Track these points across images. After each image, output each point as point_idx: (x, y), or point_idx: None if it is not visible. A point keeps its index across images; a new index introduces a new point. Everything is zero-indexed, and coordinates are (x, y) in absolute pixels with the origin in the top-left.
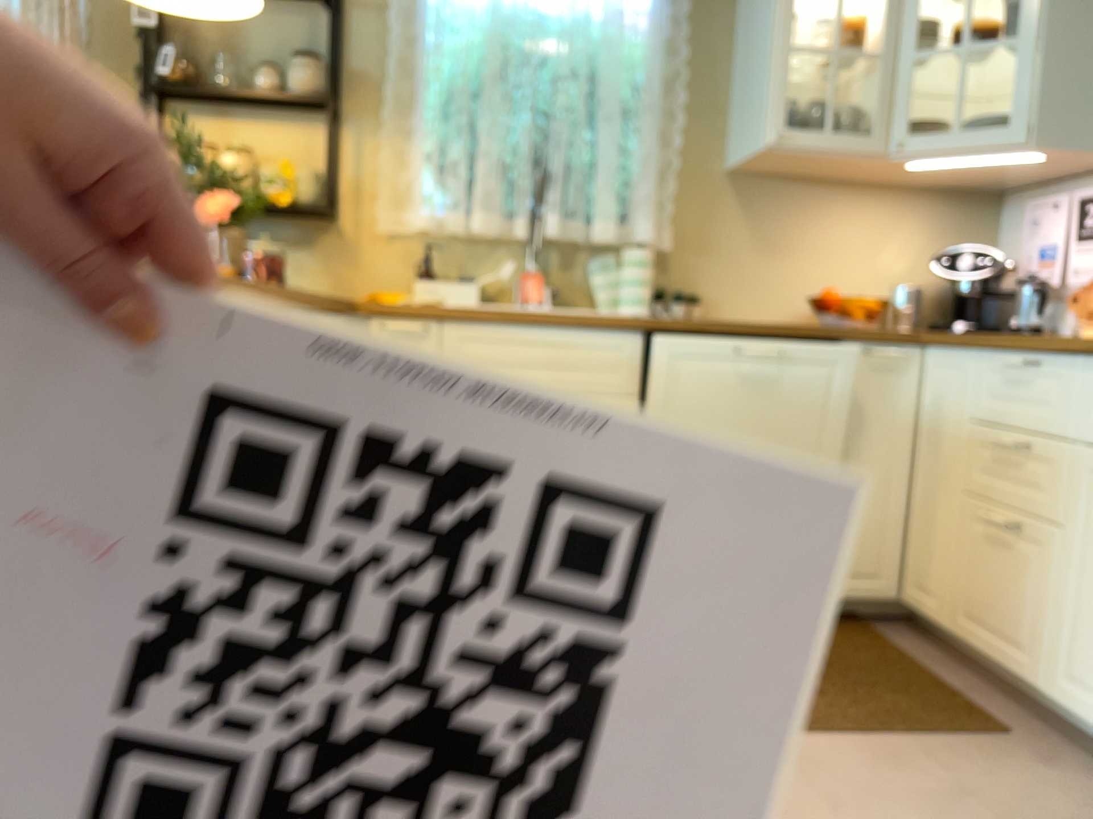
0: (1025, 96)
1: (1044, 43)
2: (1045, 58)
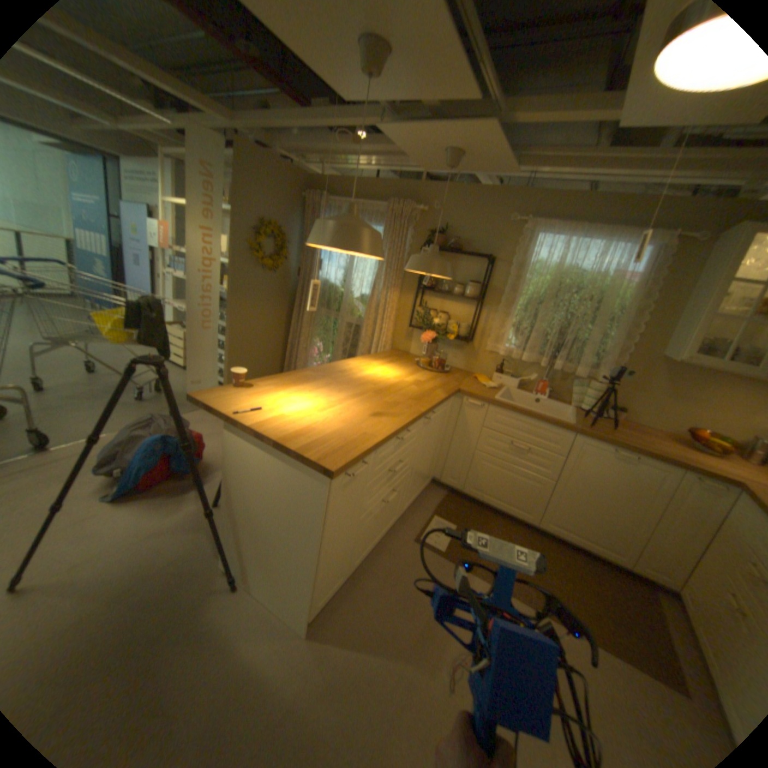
0: None
1: None
2: None
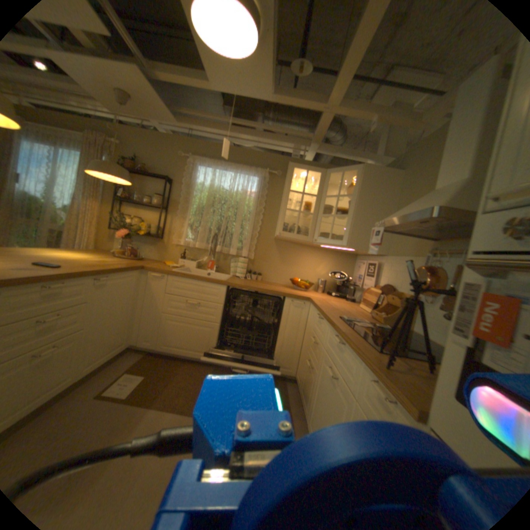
0: (346, 233)
1: (353, 218)
2: (352, 223)
